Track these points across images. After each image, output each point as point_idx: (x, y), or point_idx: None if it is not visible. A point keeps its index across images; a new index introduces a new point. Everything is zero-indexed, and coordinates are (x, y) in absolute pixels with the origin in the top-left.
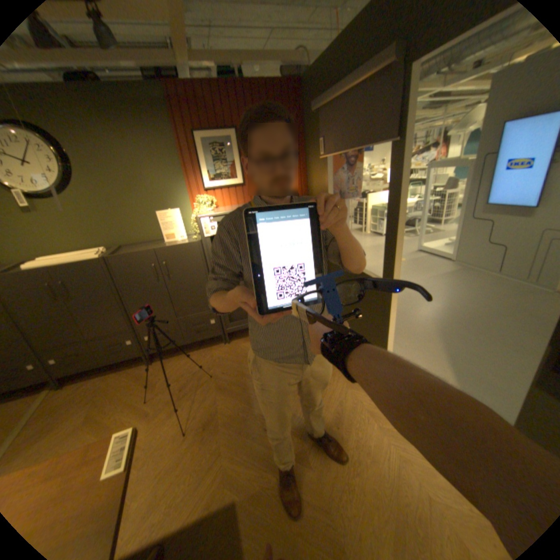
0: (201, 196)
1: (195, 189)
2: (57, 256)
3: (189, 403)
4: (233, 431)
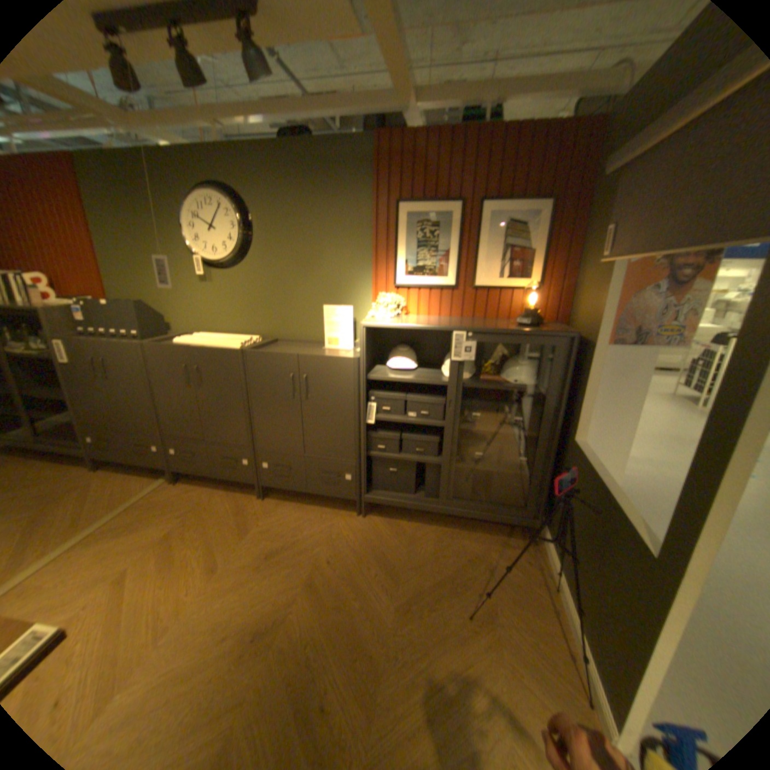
0: (387, 294)
1: (382, 282)
2: (211, 334)
3: (262, 585)
4: (279, 676)
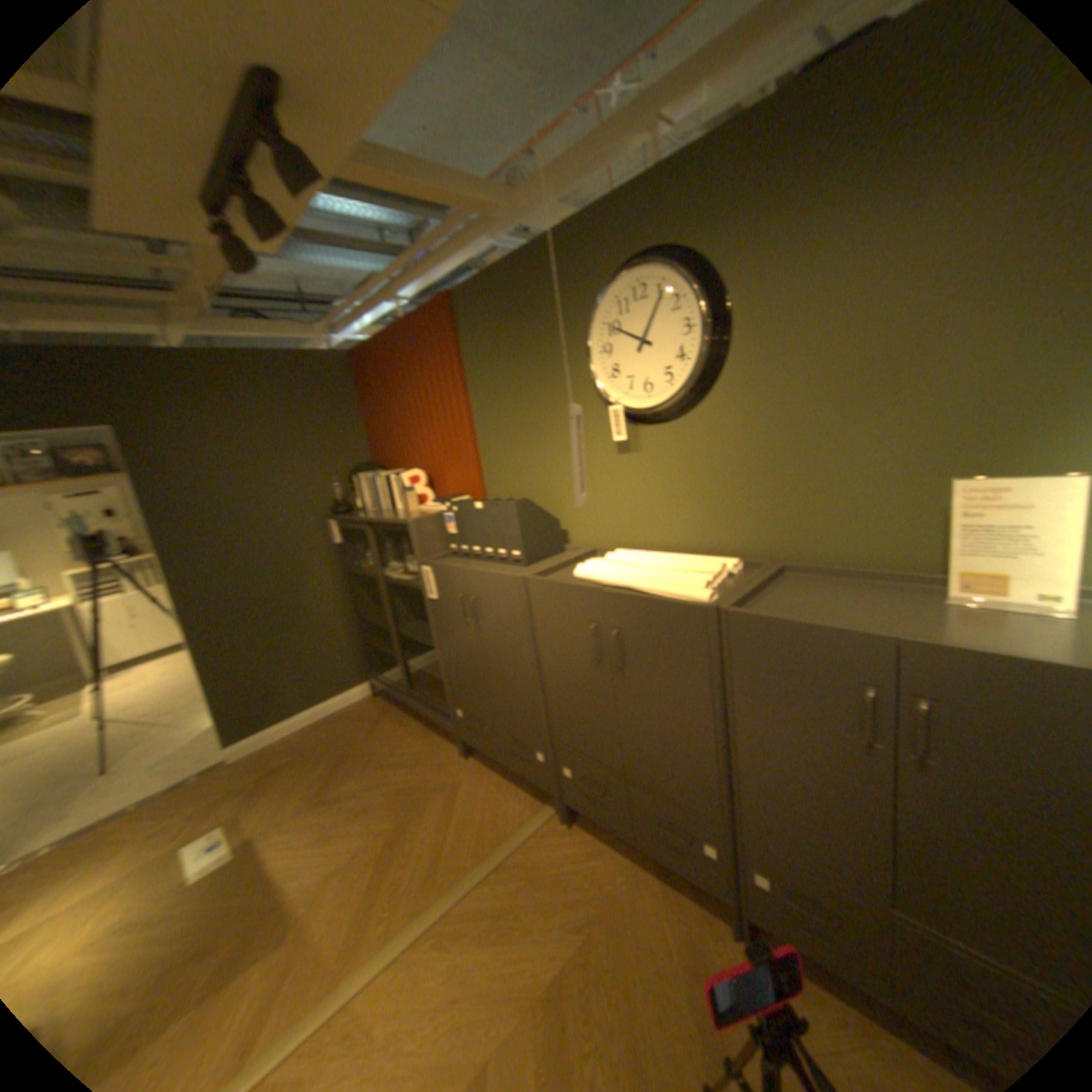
0: None
1: None
2: (637, 557)
3: None
4: None
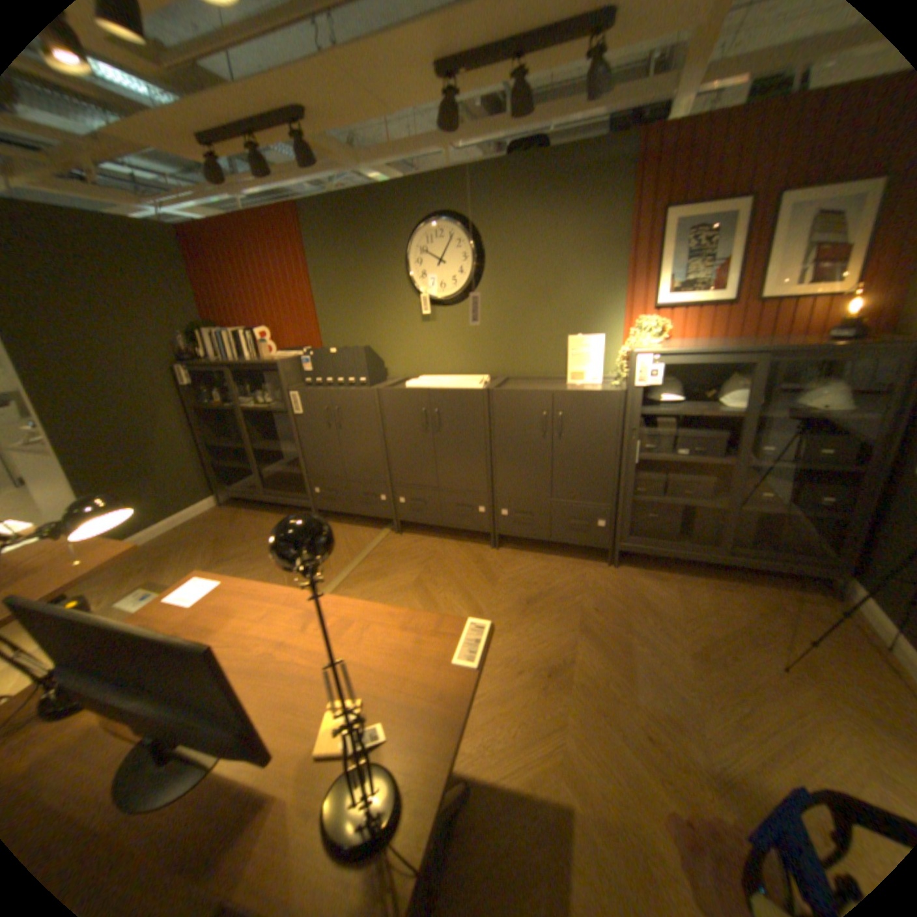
0: (646, 317)
1: (639, 305)
2: (438, 377)
3: (536, 628)
4: (592, 708)
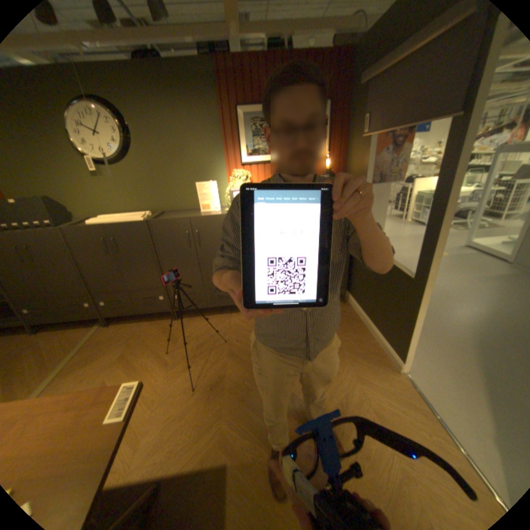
0: (237, 170)
1: (232, 163)
2: (113, 215)
3: (203, 362)
4: (236, 398)
